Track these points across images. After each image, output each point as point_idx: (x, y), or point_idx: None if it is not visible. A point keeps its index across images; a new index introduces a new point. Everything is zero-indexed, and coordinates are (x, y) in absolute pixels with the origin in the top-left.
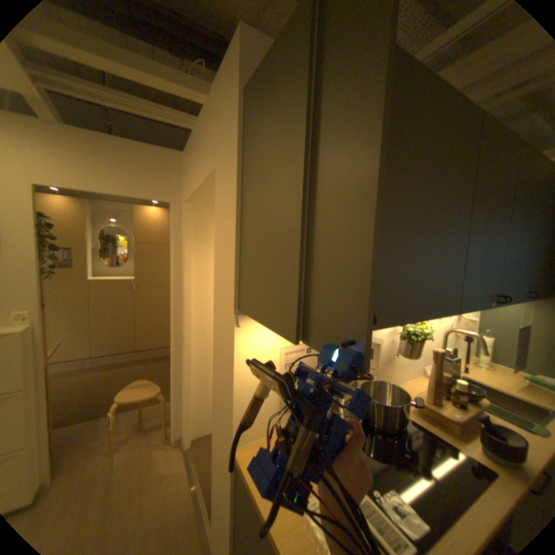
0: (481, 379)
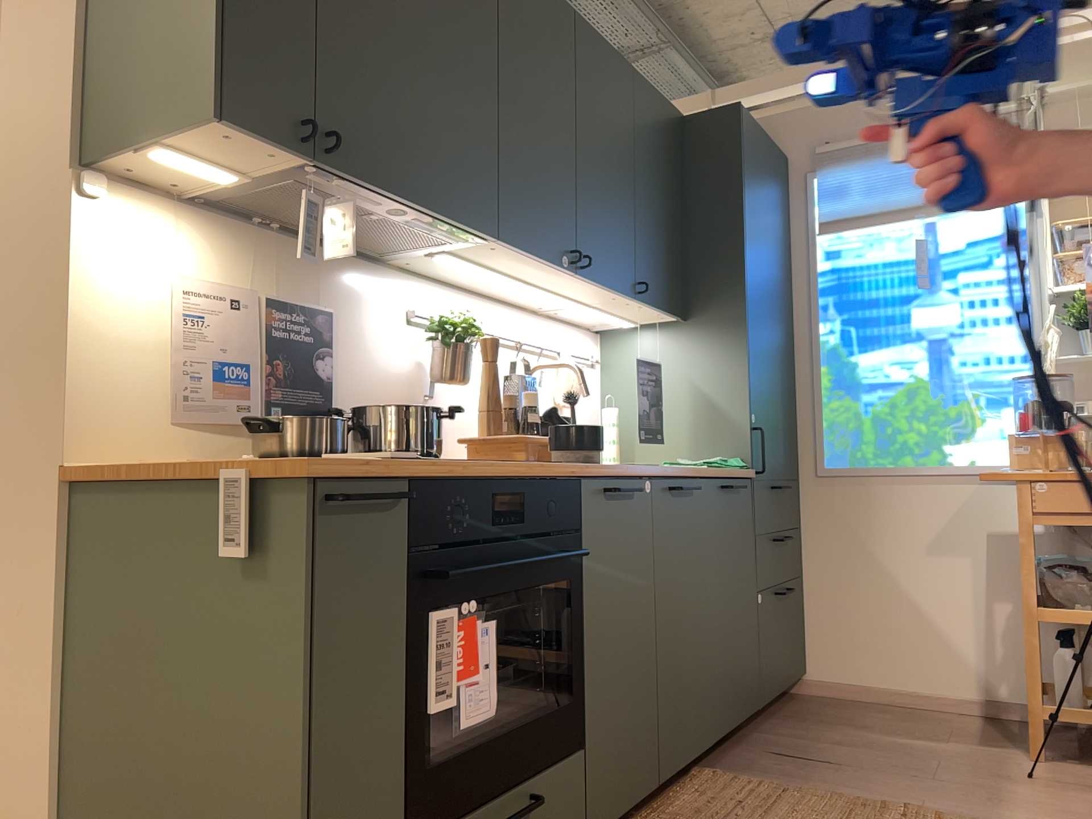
0: None
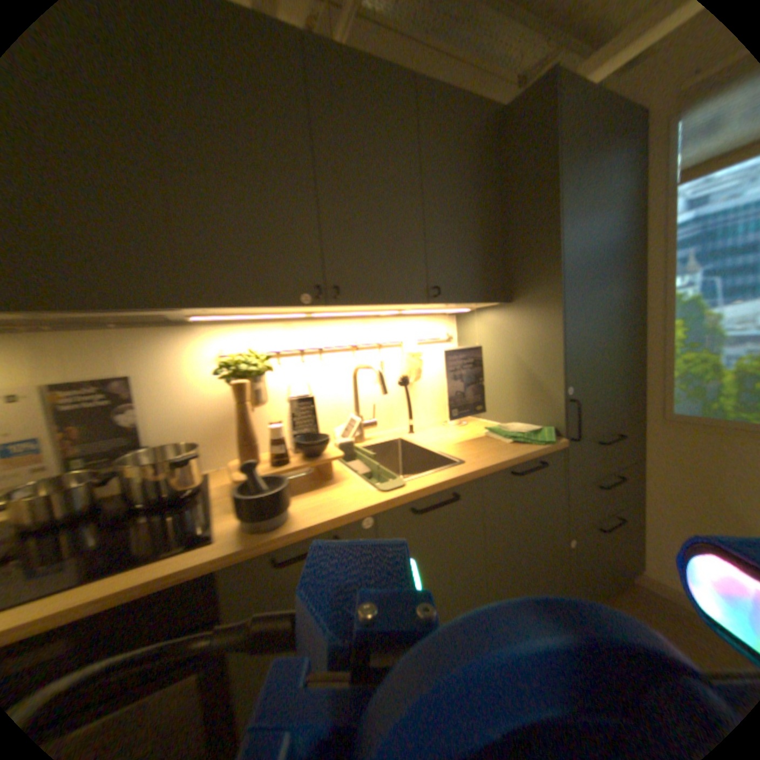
0: (423, 436)
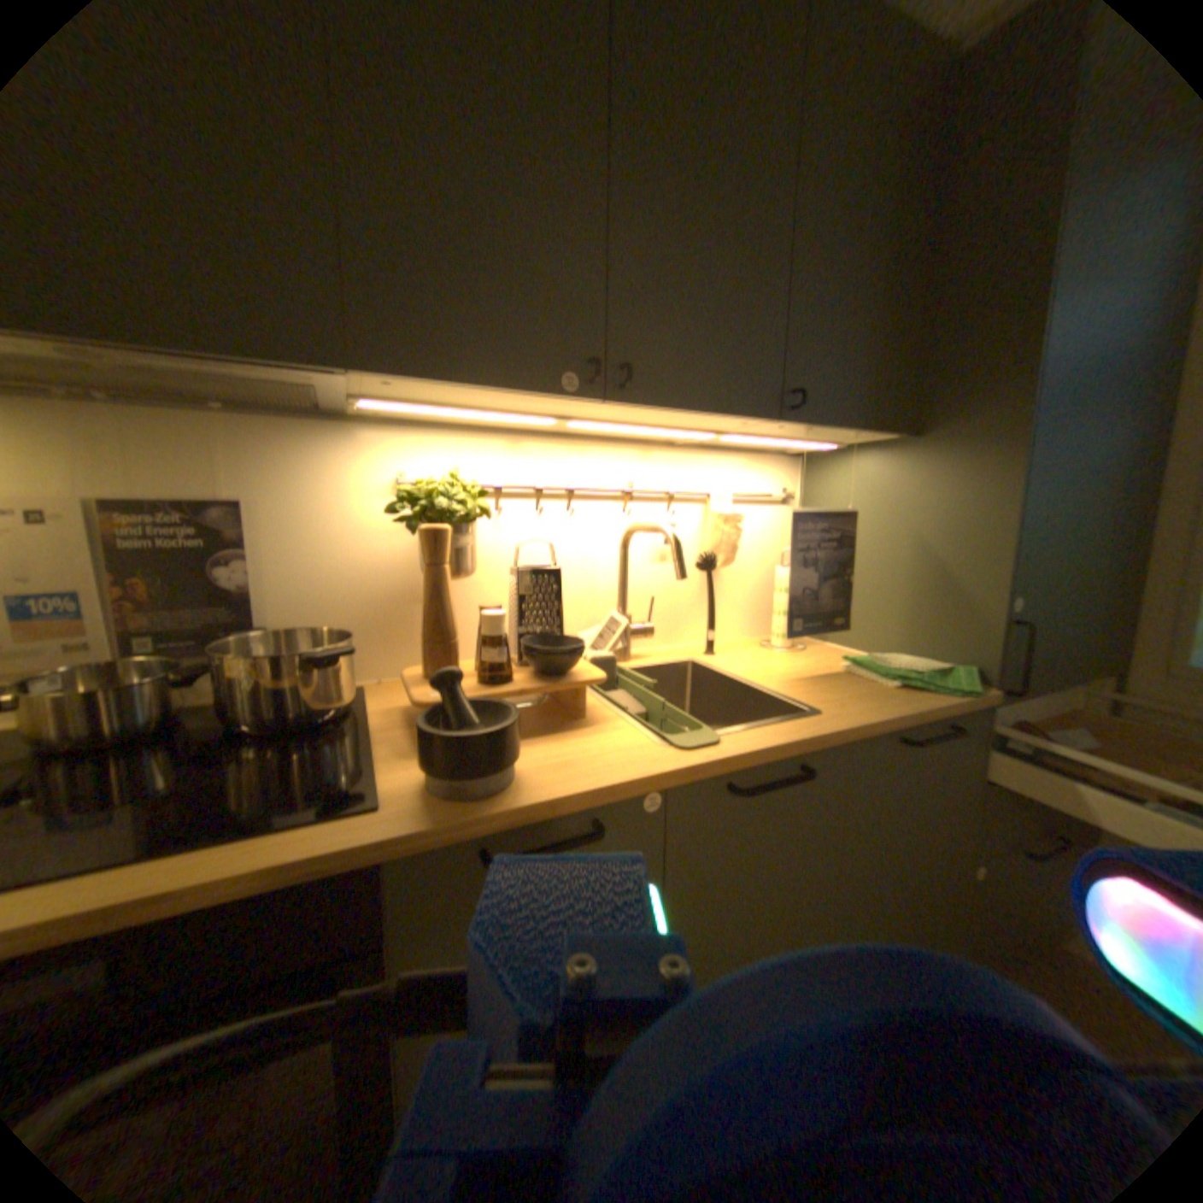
0: (731, 662)
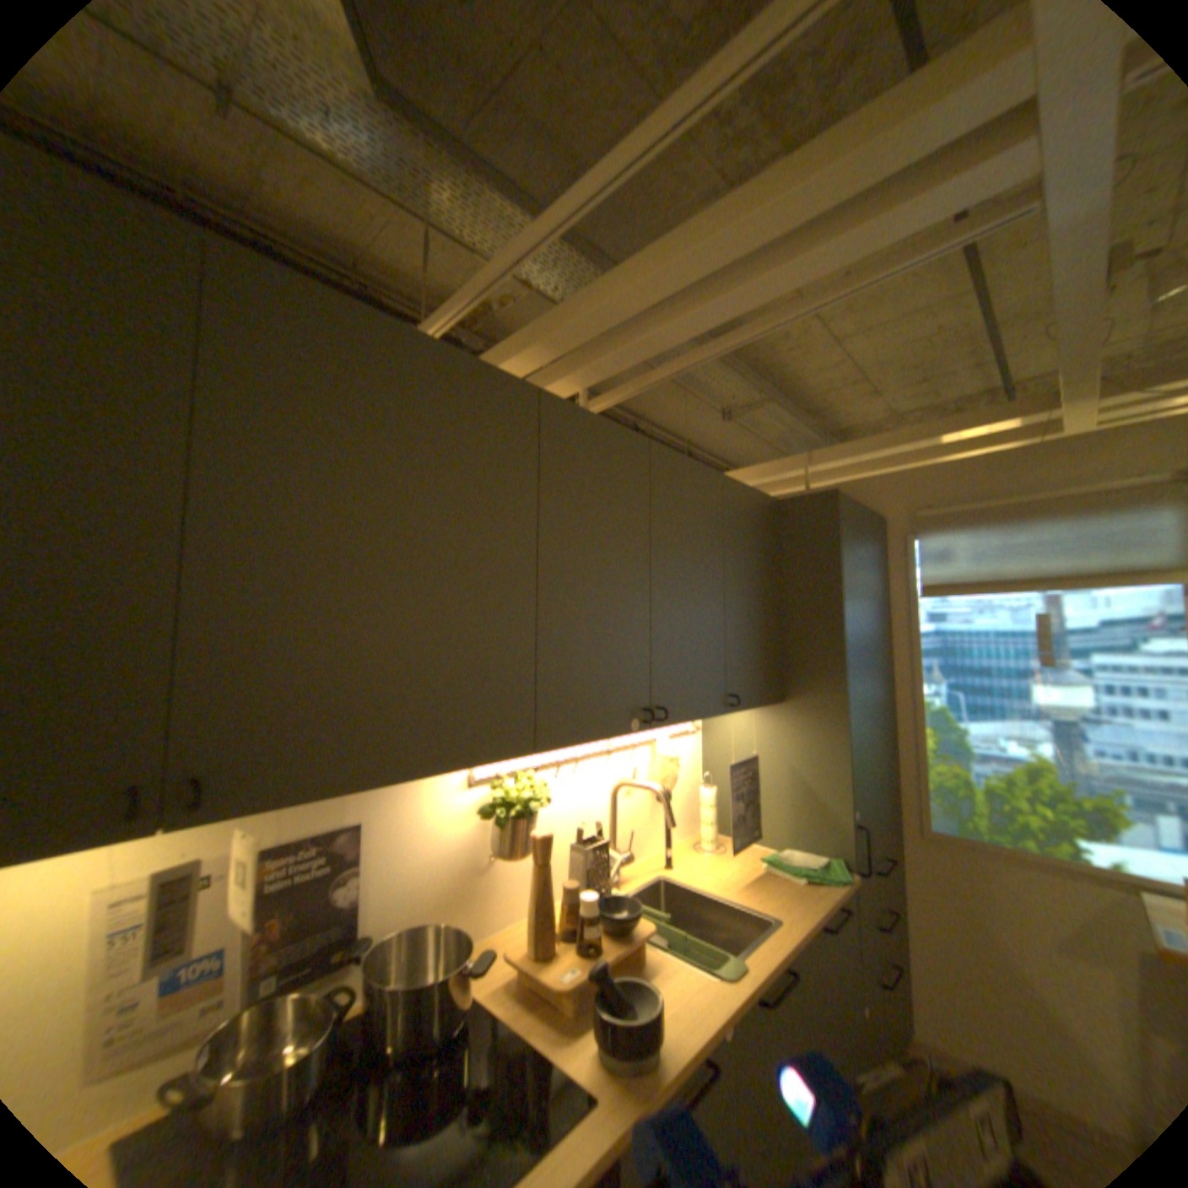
0: (691, 876)
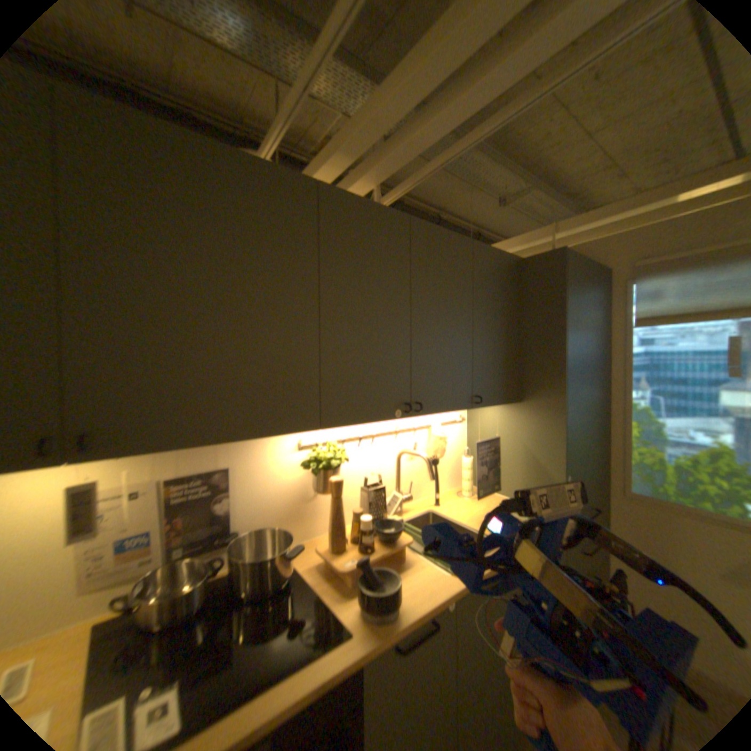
0: (450, 511)
